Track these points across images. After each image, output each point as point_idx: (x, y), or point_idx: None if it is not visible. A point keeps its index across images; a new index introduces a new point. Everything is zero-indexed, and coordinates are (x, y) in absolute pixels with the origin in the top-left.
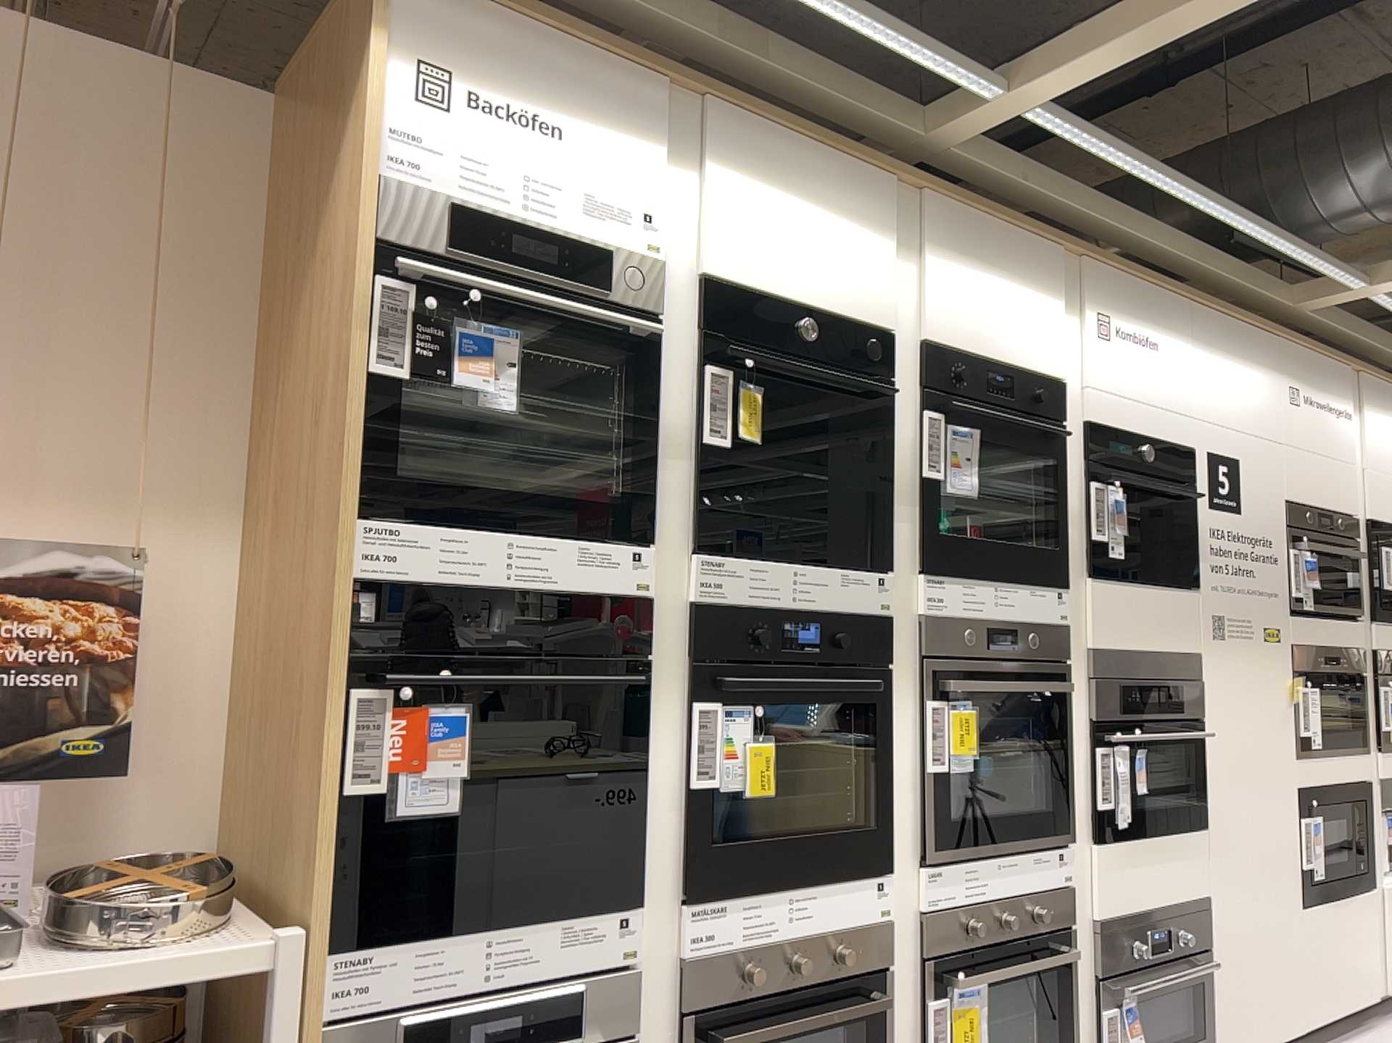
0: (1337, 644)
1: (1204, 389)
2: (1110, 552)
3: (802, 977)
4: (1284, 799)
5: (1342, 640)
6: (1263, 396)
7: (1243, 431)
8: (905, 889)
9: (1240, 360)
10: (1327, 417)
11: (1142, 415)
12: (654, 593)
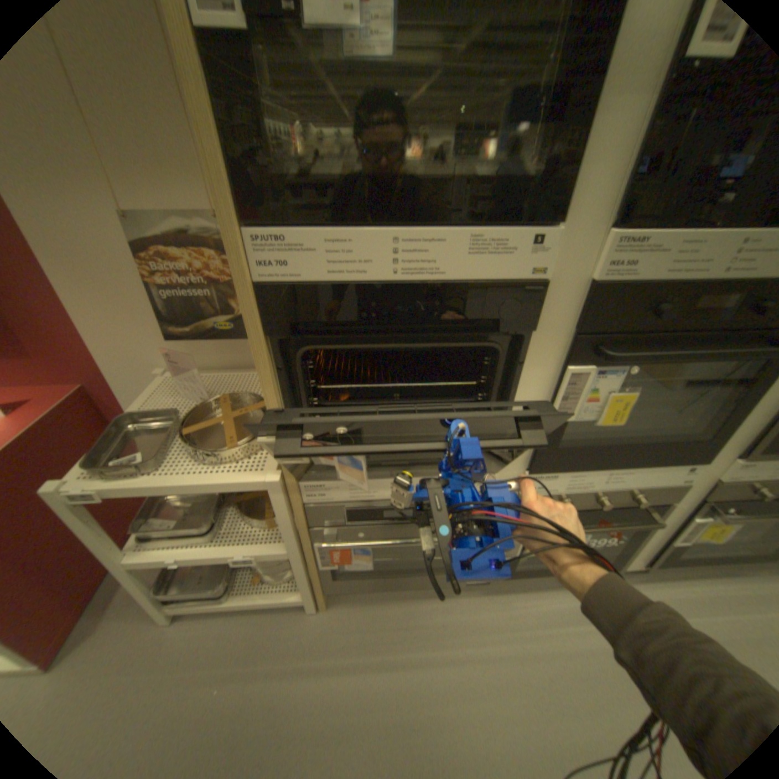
0: None
1: None
2: None
3: (603, 507)
4: None
5: None
6: None
7: None
8: (715, 469)
9: None
10: None
11: None
12: (553, 274)
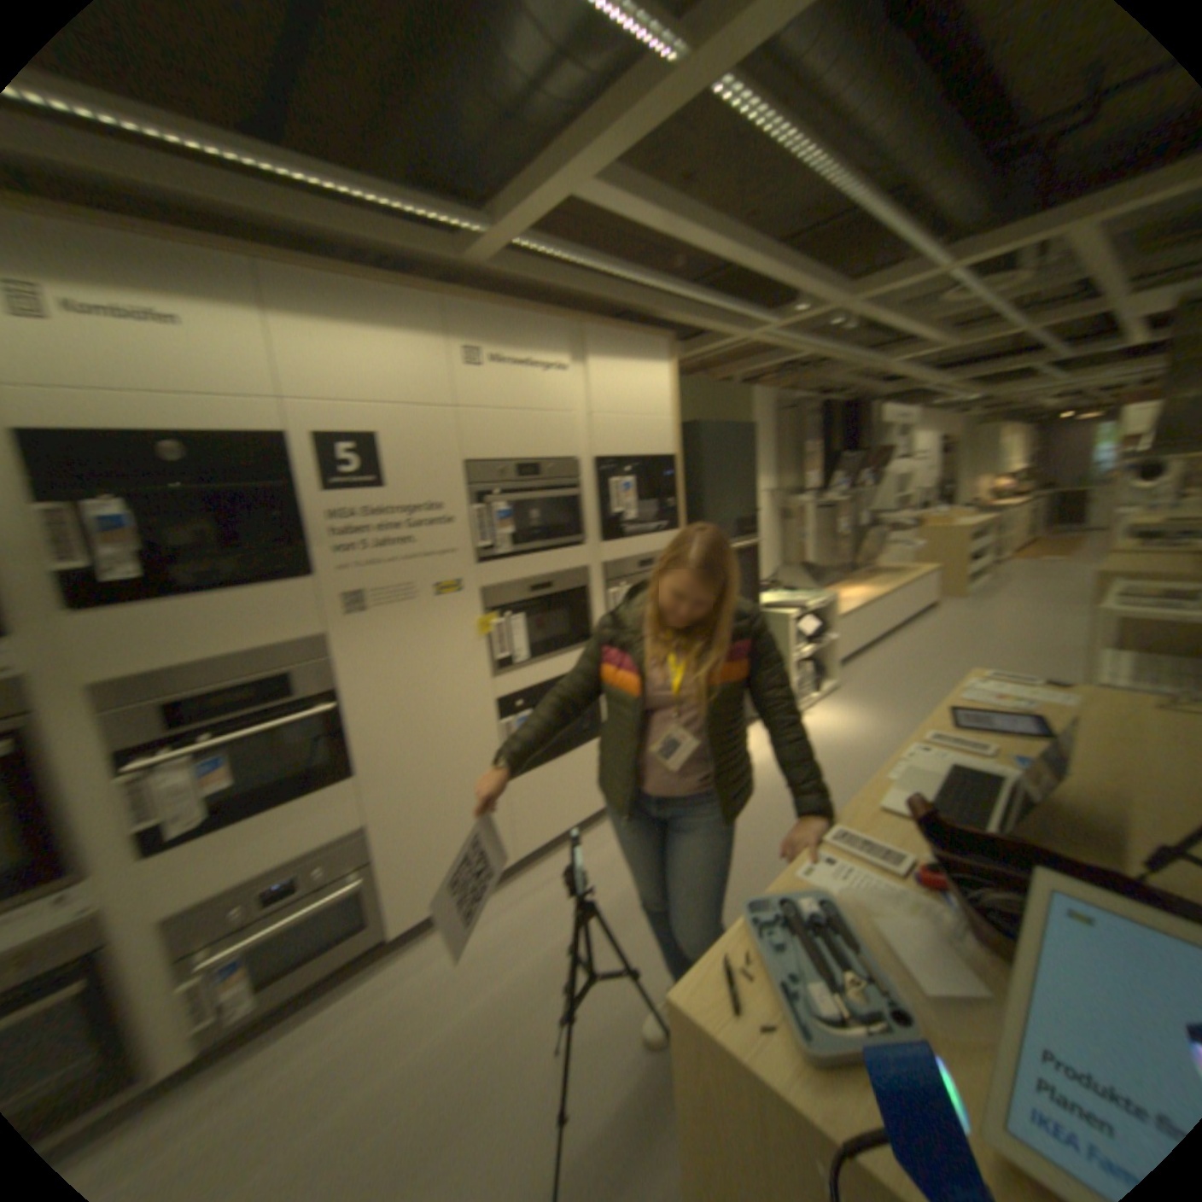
0: (552, 573)
1: (295, 363)
2: (98, 579)
3: None
4: (475, 716)
5: (556, 568)
6: (419, 360)
7: (382, 401)
8: None
9: (370, 324)
10: (533, 373)
11: (152, 408)
12: None
